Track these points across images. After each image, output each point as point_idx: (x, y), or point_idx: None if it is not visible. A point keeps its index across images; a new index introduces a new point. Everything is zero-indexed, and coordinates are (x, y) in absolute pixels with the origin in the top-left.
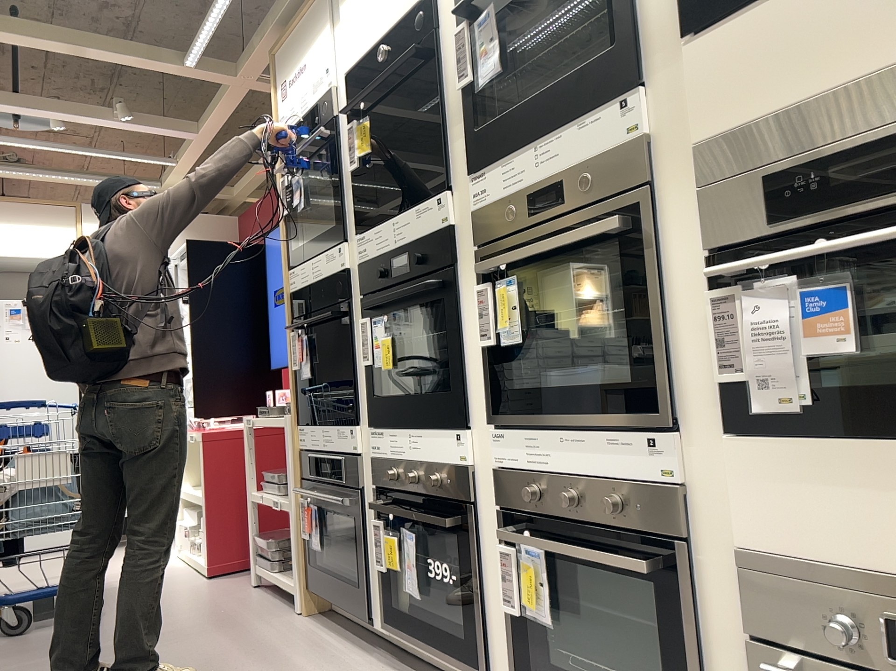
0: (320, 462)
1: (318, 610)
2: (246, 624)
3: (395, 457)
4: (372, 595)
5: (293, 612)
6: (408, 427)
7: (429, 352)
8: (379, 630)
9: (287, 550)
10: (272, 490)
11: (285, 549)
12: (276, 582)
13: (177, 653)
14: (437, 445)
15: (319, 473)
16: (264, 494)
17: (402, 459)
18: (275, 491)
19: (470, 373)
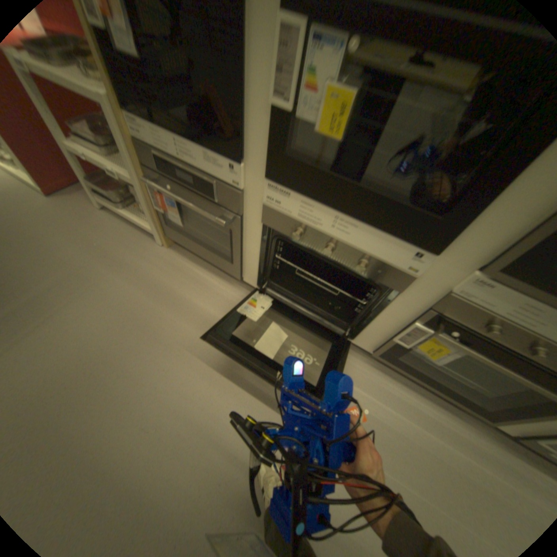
0: (175, 167)
1: (175, 242)
2: (129, 262)
3: (307, 221)
4: (246, 269)
5: (157, 244)
6: (341, 210)
7: (407, 134)
8: (250, 283)
9: (124, 193)
10: (88, 143)
11: (124, 194)
12: (127, 218)
13: (97, 305)
14: (382, 243)
15: (174, 175)
16: (84, 150)
17: (318, 227)
18: (93, 147)
19: (492, 213)
